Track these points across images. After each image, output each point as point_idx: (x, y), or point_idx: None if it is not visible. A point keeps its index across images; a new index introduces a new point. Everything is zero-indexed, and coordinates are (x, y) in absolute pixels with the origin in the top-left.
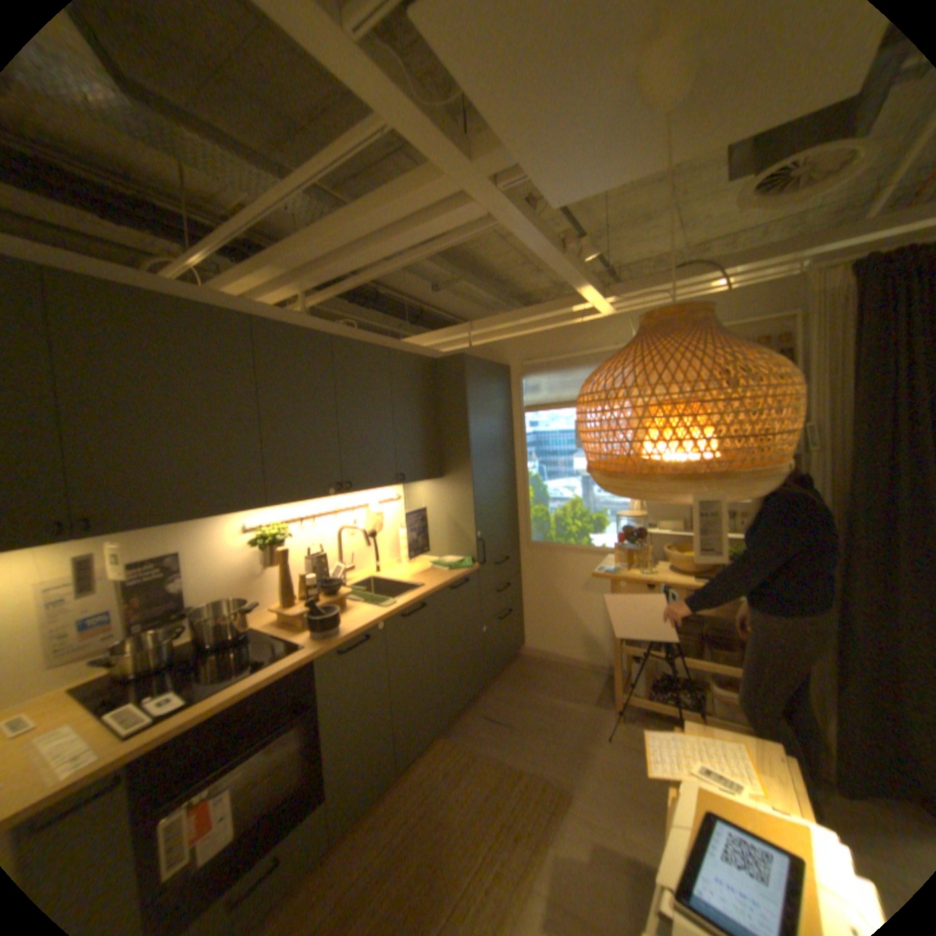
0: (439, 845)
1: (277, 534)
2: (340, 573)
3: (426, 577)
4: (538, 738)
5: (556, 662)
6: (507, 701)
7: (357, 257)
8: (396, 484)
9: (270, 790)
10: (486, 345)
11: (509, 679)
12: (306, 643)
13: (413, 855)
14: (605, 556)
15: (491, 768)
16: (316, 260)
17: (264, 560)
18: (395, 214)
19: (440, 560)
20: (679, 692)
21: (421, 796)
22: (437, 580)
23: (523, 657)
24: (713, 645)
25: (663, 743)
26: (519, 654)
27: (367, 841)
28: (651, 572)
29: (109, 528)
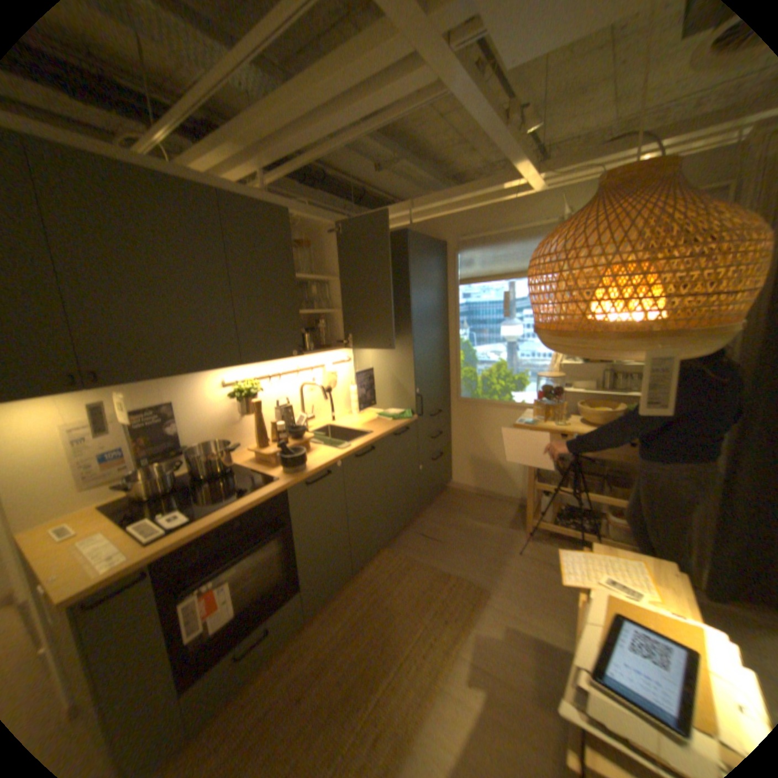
0: (388, 624)
1: (251, 389)
2: (304, 421)
3: (374, 425)
4: (463, 550)
5: (477, 494)
6: (438, 522)
7: (310, 132)
8: (348, 348)
9: (259, 583)
10: (426, 222)
11: (439, 506)
12: (280, 476)
13: (368, 630)
14: (523, 411)
15: (426, 571)
16: (273, 135)
17: (242, 410)
18: (348, 82)
19: (384, 412)
20: (579, 519)
21: (372, 590)
22: (383, 428)
23: (450, 490)
24: (612, 484)
25: (575, 559)
26: (447, 487)
27: (332, 620)
28: (564, 424)
29: (114, 382)
